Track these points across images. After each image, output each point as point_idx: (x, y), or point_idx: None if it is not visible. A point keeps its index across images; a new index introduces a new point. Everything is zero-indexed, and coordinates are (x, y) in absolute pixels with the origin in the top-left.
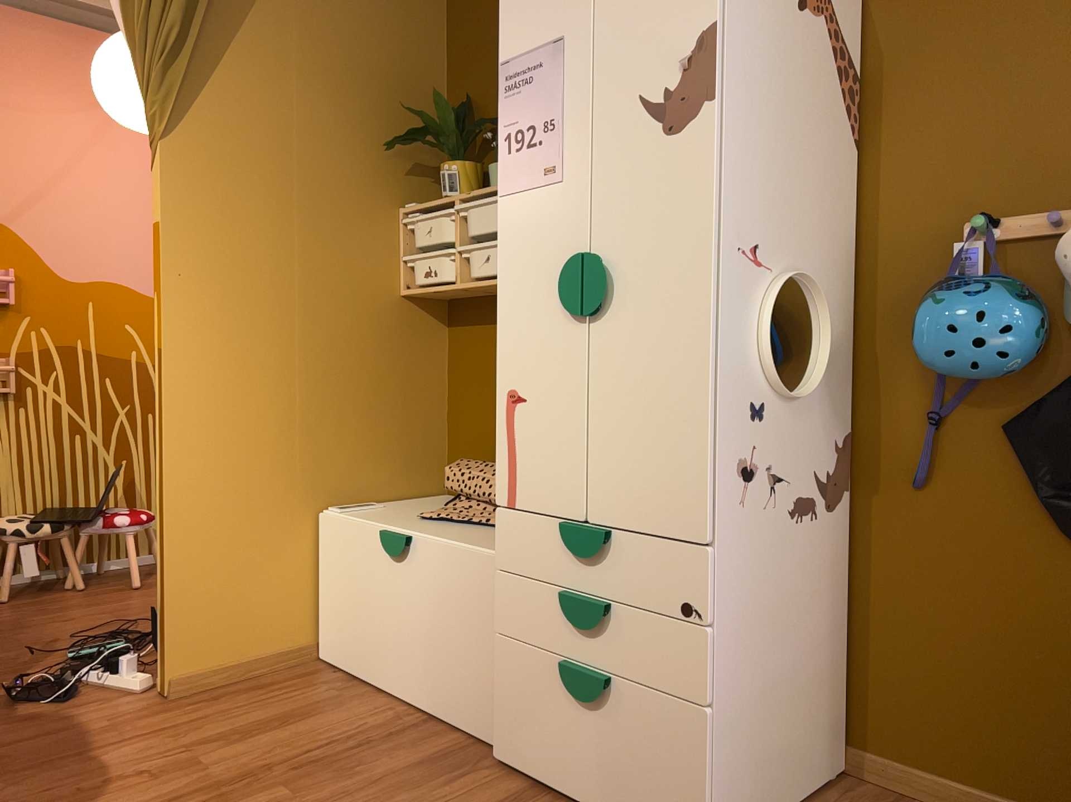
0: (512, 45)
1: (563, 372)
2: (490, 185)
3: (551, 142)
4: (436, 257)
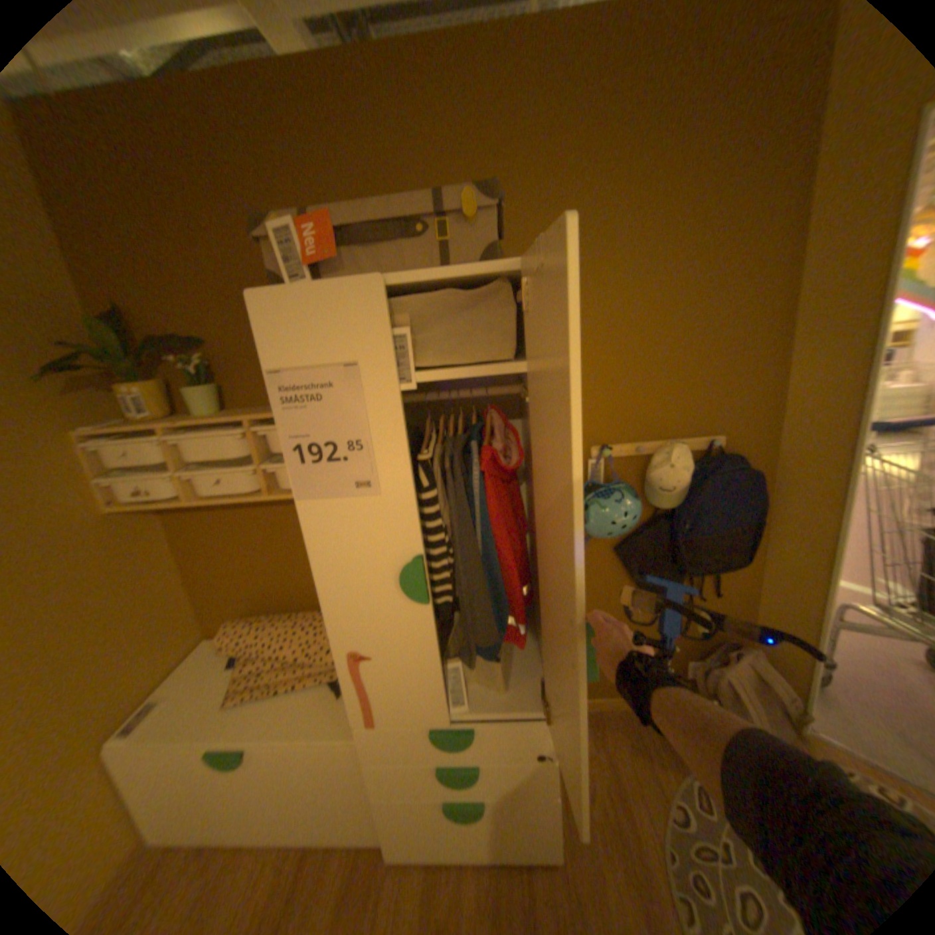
0: (278, 354)
1: (410, 639)
2: (188, 407)
3: (361, 461)
4: (143, 480)
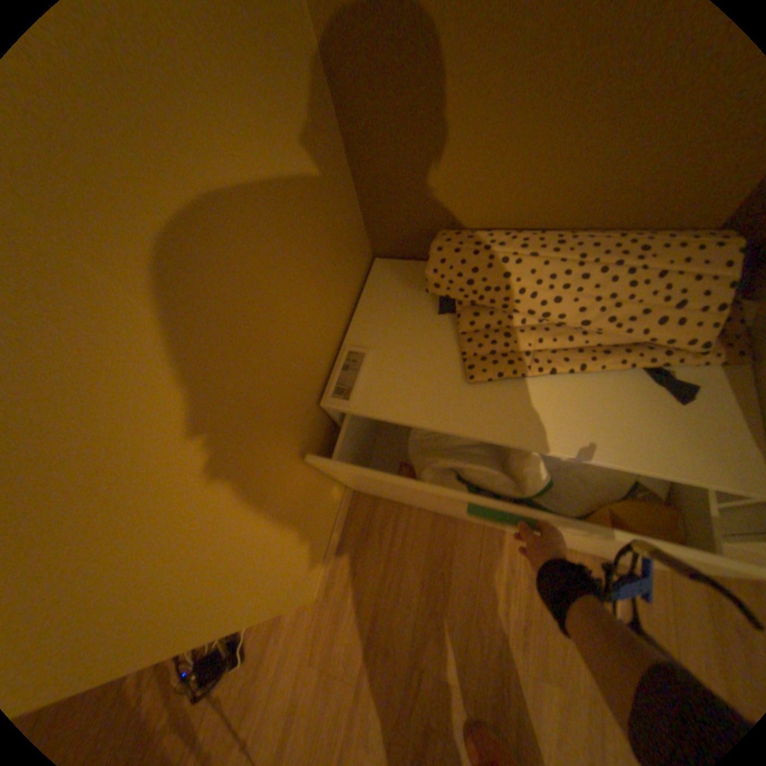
0: None
1: None
2: None
3: None
4: None
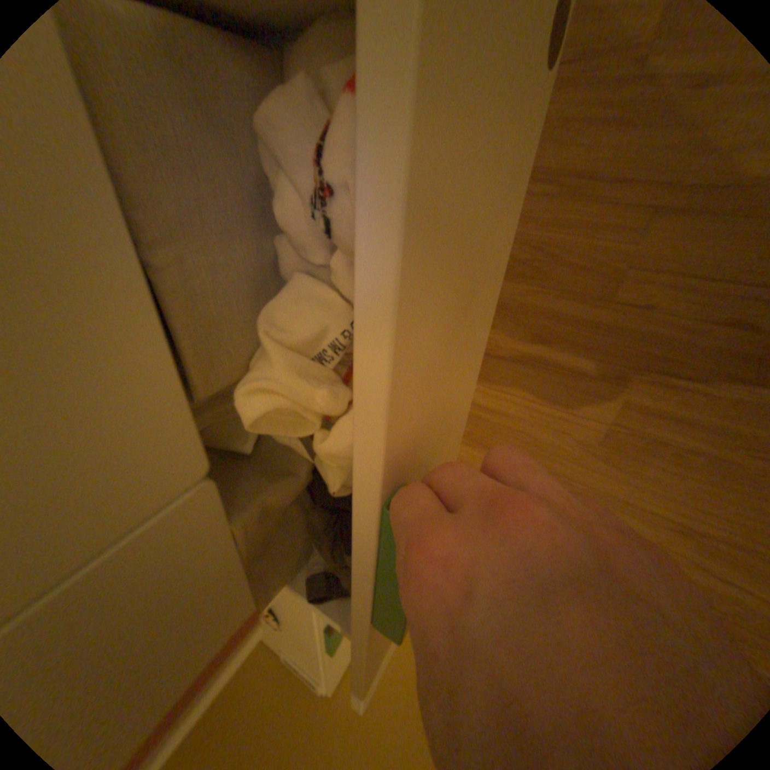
0: None
1: None
2: None
3: None
4: None
